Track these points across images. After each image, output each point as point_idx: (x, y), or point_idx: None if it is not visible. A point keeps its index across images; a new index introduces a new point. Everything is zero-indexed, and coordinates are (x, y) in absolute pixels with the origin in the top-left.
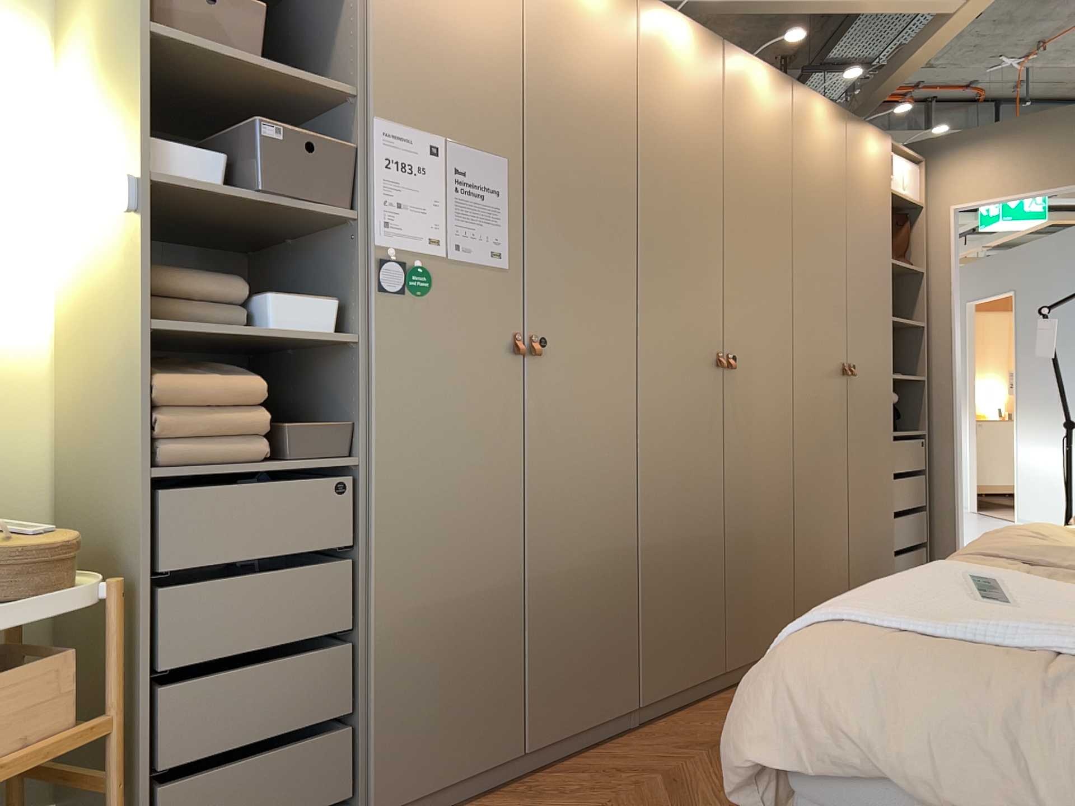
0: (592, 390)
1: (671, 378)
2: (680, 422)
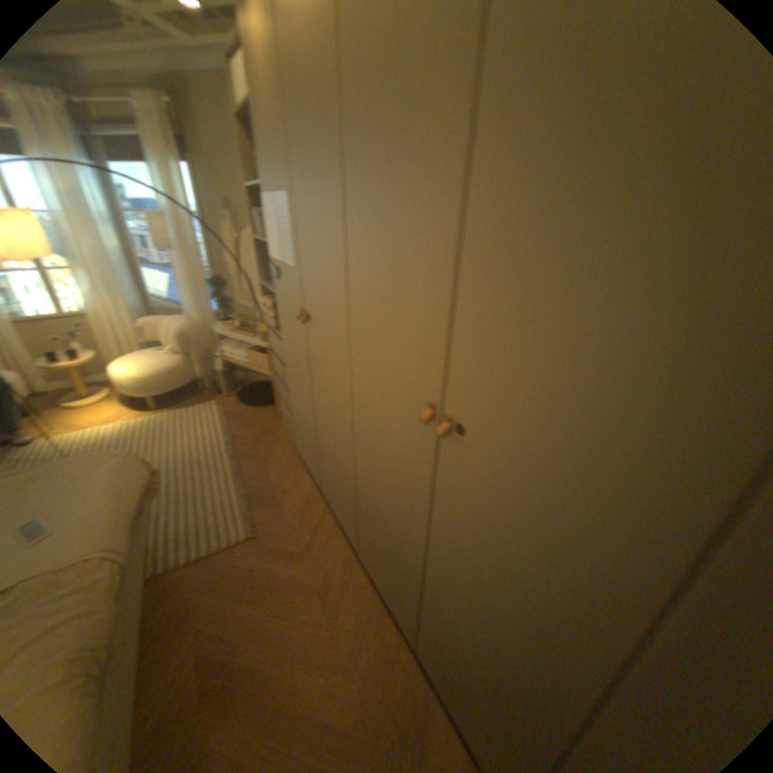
0: (330, 364)
1: (378, 394)
2: (386, 441)
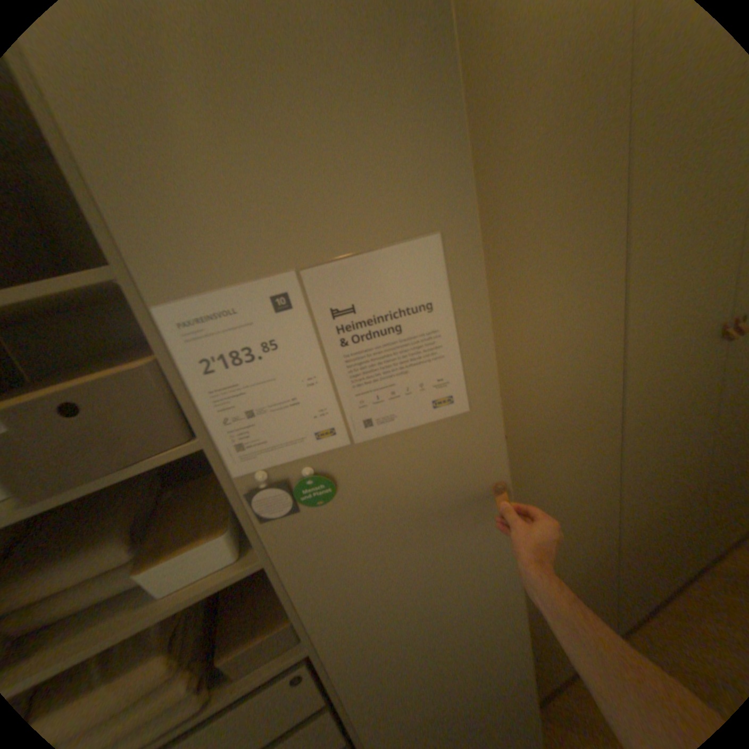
0: (577, 444)
1: (673, 378)
2: (679, 414)
